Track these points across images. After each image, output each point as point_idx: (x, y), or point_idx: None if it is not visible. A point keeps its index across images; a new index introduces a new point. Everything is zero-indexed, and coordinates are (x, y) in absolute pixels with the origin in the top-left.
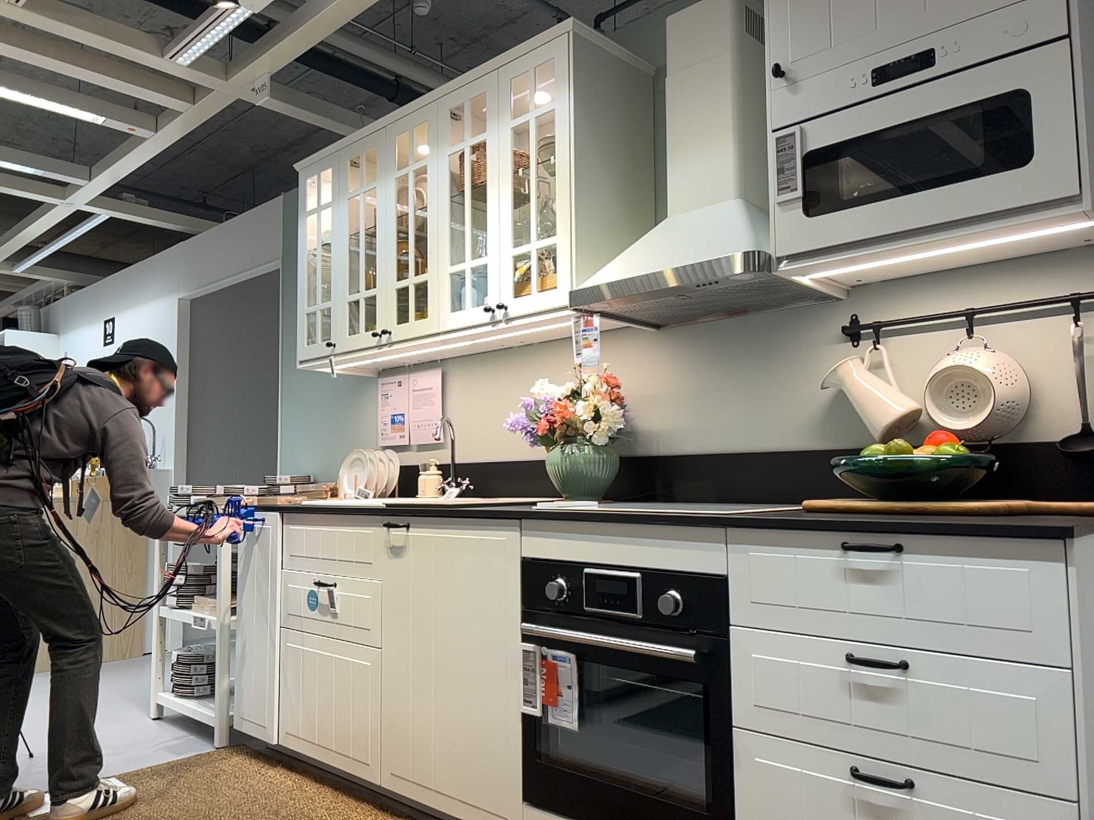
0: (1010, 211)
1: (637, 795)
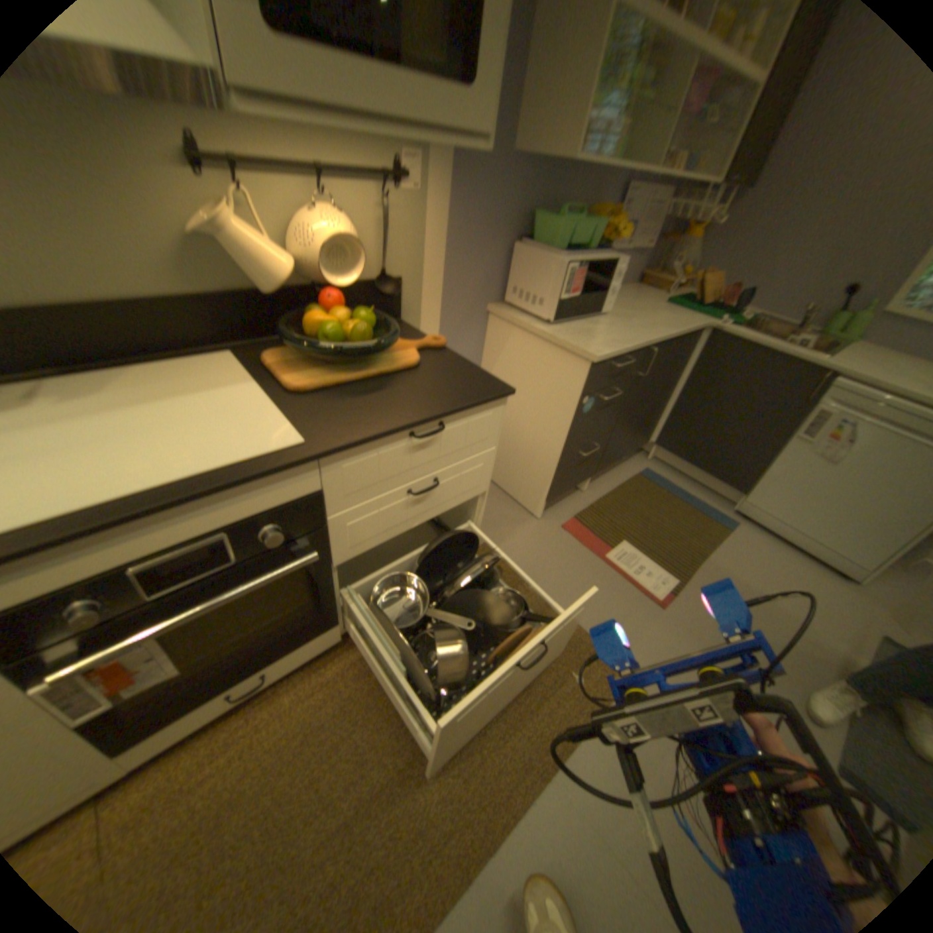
0: (450, 125)
1: (253, 651)
